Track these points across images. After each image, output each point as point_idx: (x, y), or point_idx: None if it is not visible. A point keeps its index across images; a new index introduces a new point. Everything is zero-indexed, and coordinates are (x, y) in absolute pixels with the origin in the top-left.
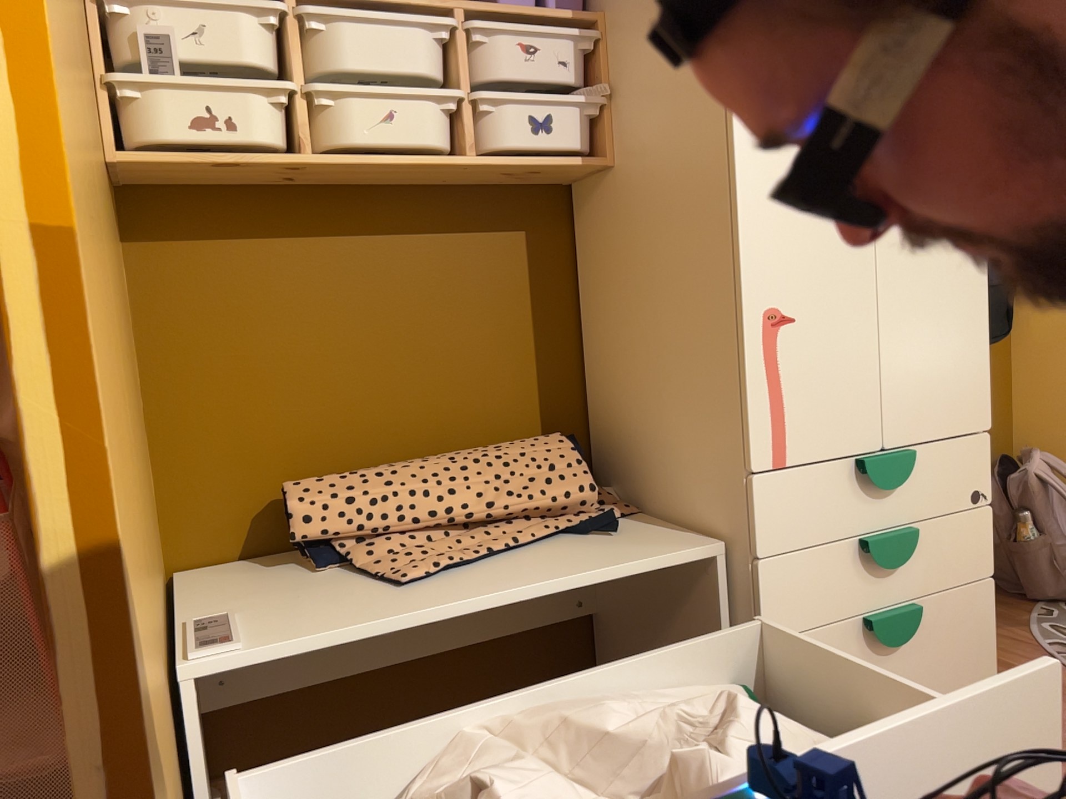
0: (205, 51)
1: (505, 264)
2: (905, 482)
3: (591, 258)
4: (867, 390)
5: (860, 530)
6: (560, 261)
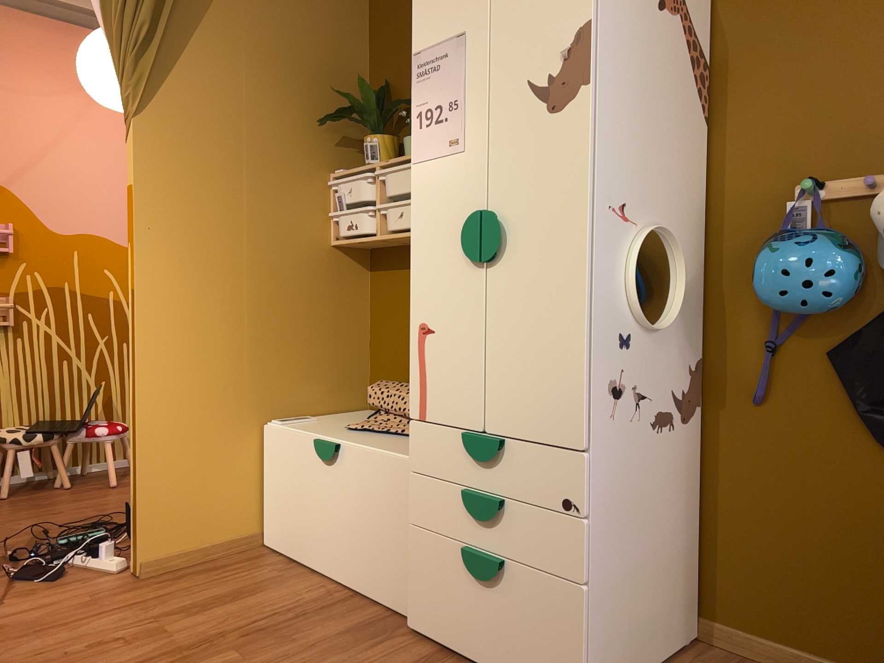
0: (353, 196)
1: None
2: (489, 460)
3: None
4: (473, 386)
5: (465, 482)
6: None
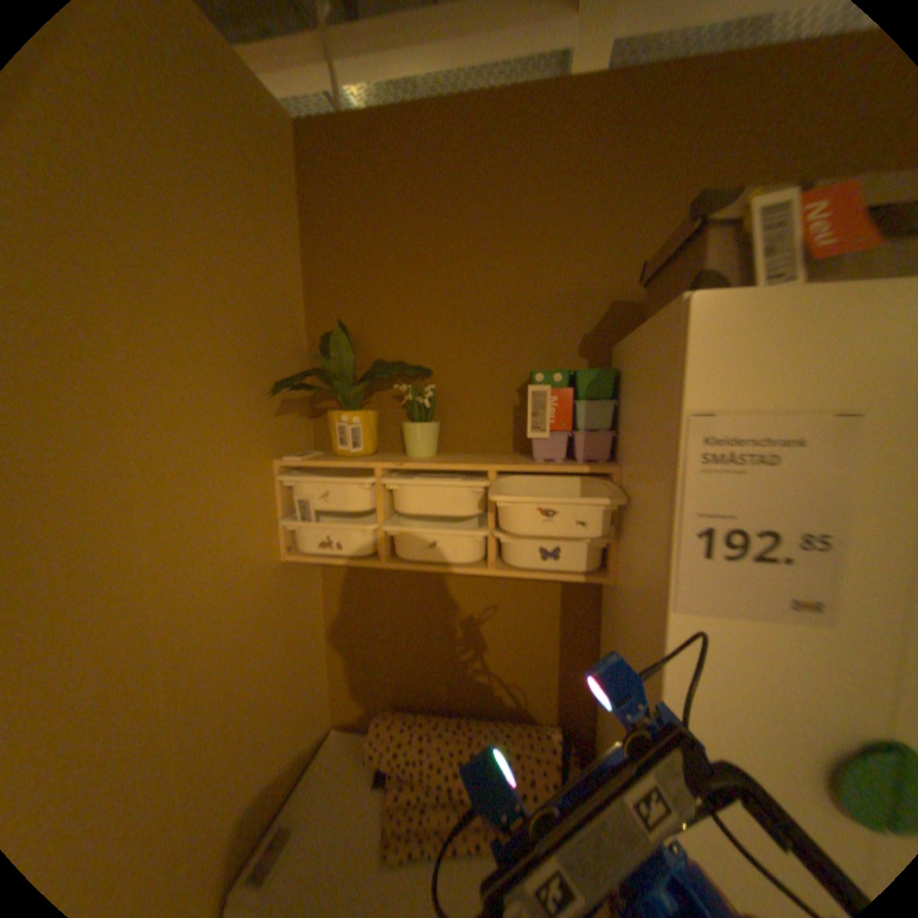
0: (332, 502)
1: (542, 604)
2: None
3: (608, 619)
4: None
5: None
6: (588, 607)
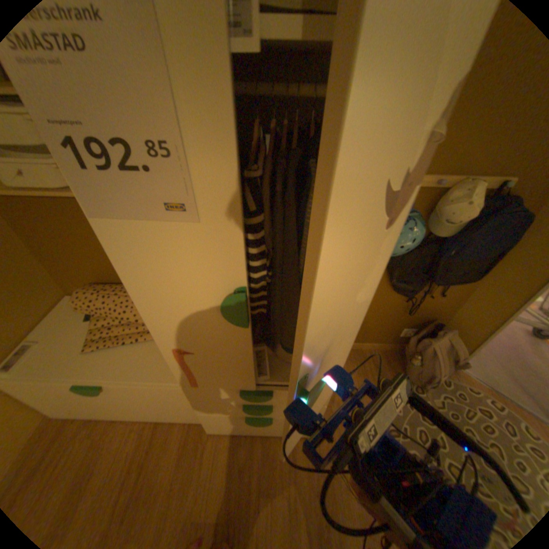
0: None
1: None
2: (264, 401)
3: None
4: (244, 377)
5: (241, 403)
6: None
